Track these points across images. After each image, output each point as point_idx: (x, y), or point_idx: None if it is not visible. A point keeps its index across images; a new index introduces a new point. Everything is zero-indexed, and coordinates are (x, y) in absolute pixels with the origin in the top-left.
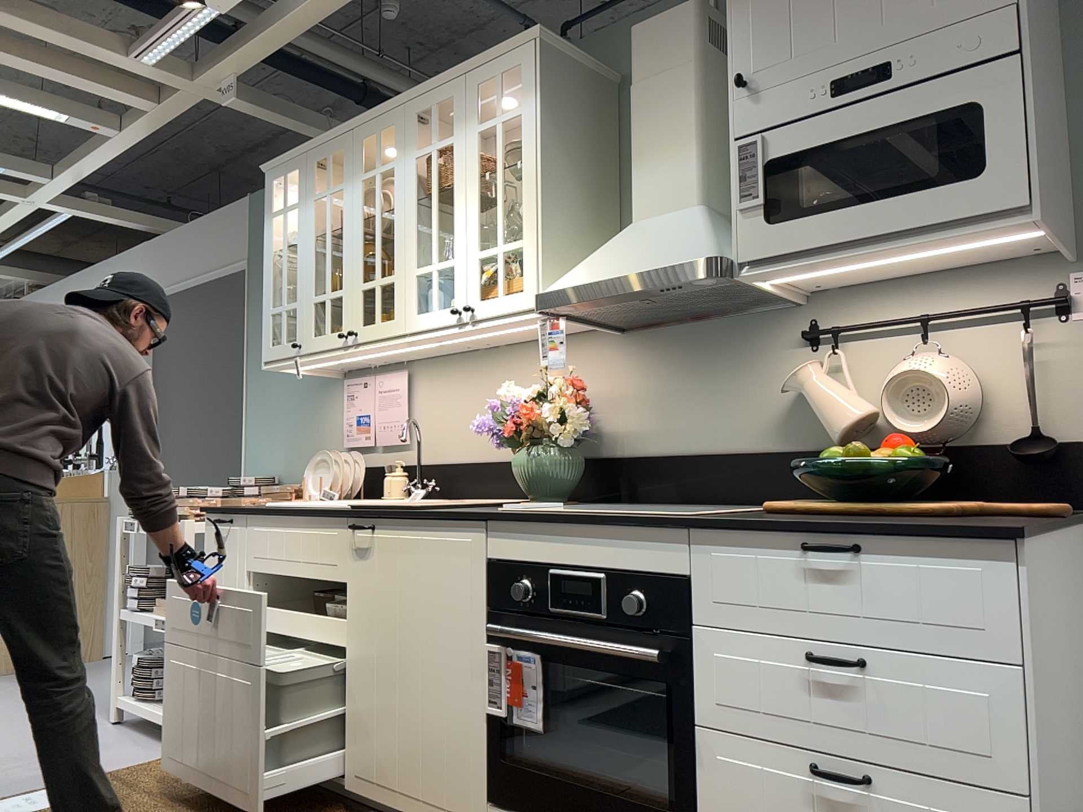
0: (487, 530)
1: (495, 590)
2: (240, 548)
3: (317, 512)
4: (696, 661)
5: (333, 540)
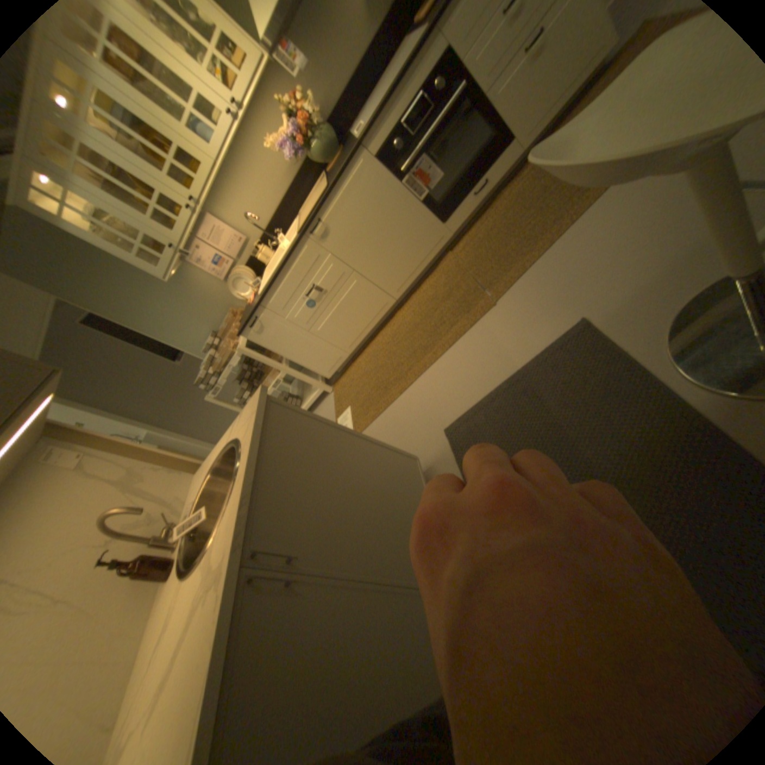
0: (365, 145)
1: (388, 159)
2: (273, 316)
3: (291, 250)
4: (472, 71)
5: (308, 249)
